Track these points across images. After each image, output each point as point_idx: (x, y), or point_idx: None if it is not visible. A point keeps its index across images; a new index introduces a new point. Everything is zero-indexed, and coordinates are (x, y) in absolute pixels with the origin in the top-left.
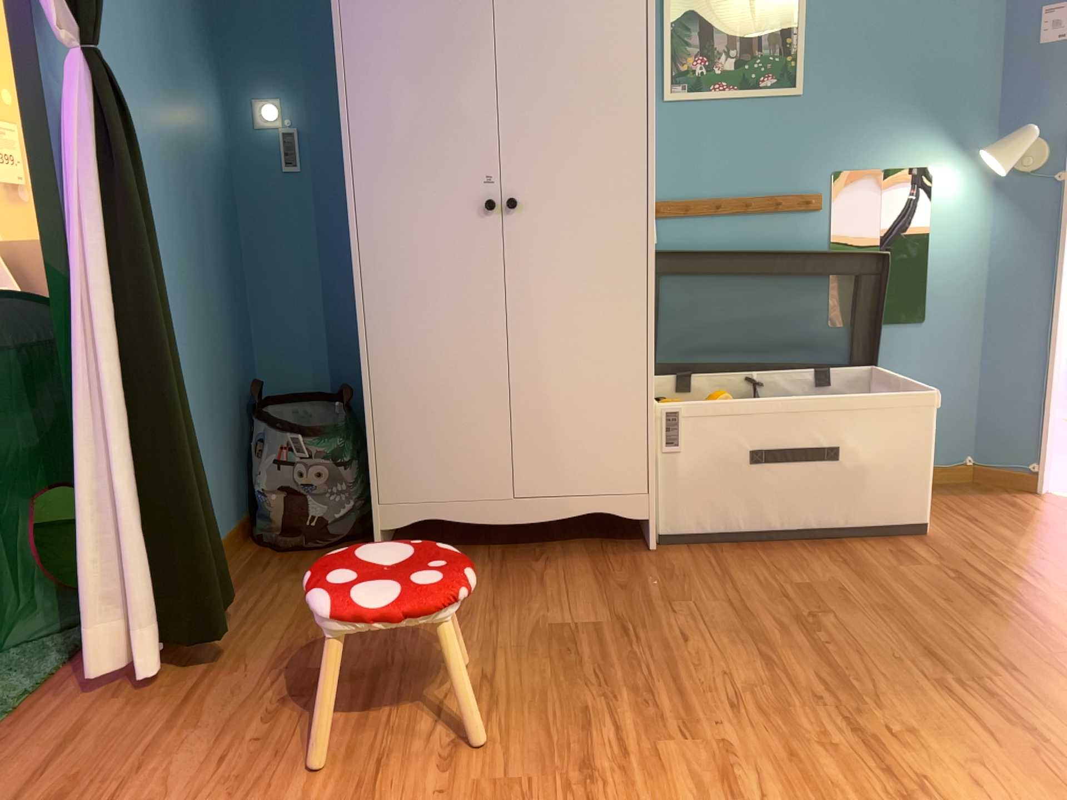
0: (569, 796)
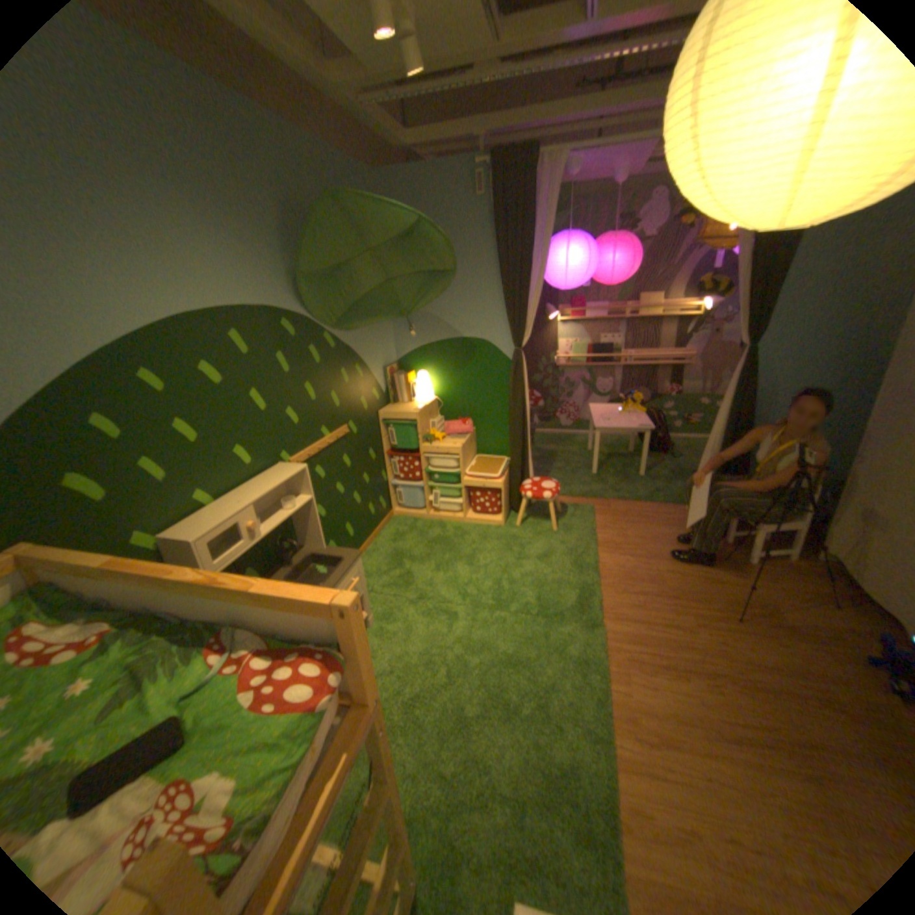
0: (661, 598)
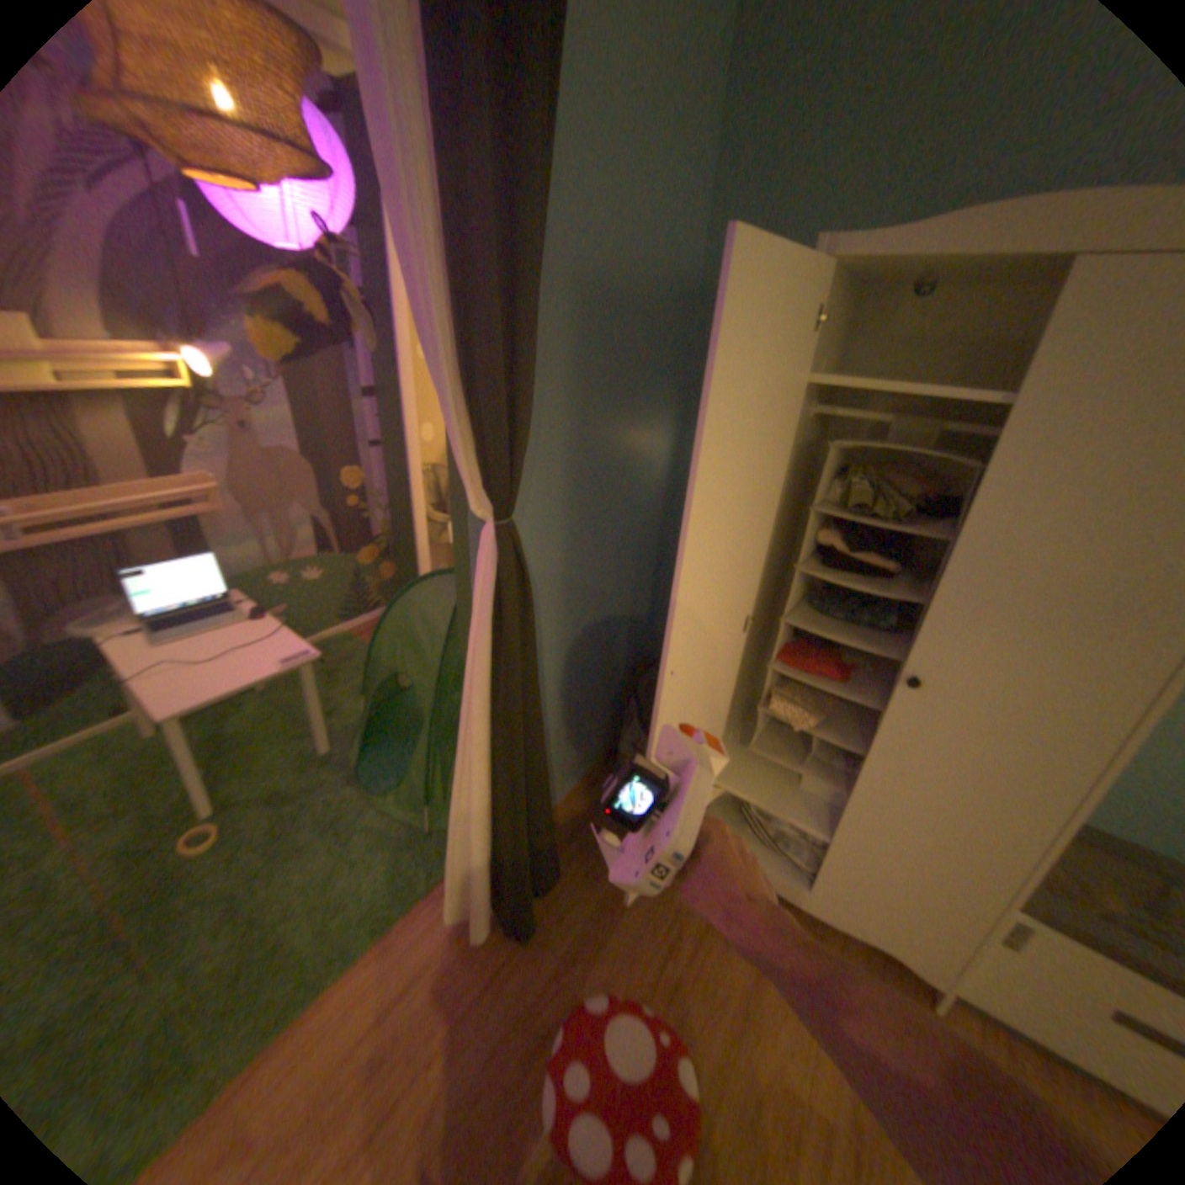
0: None
